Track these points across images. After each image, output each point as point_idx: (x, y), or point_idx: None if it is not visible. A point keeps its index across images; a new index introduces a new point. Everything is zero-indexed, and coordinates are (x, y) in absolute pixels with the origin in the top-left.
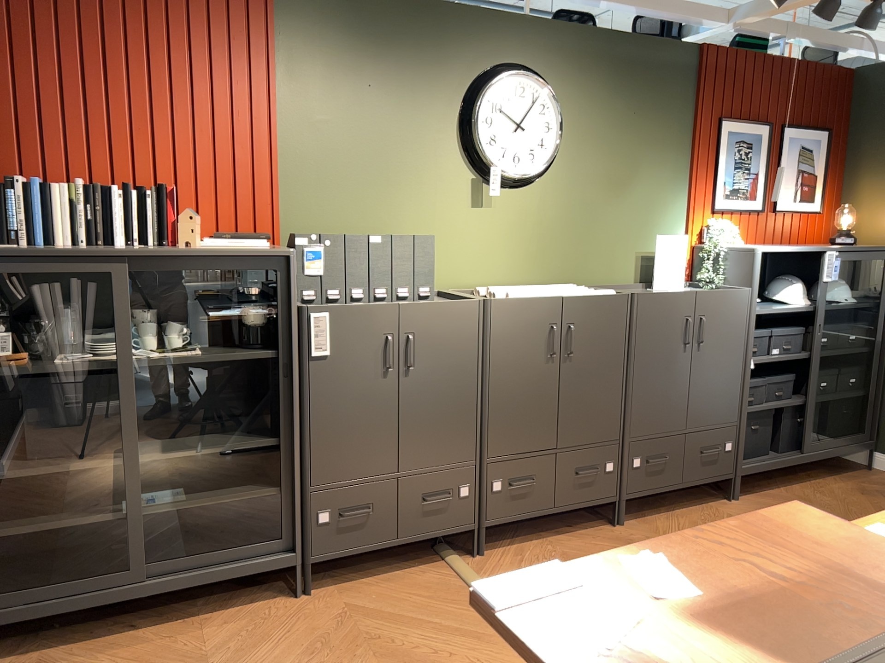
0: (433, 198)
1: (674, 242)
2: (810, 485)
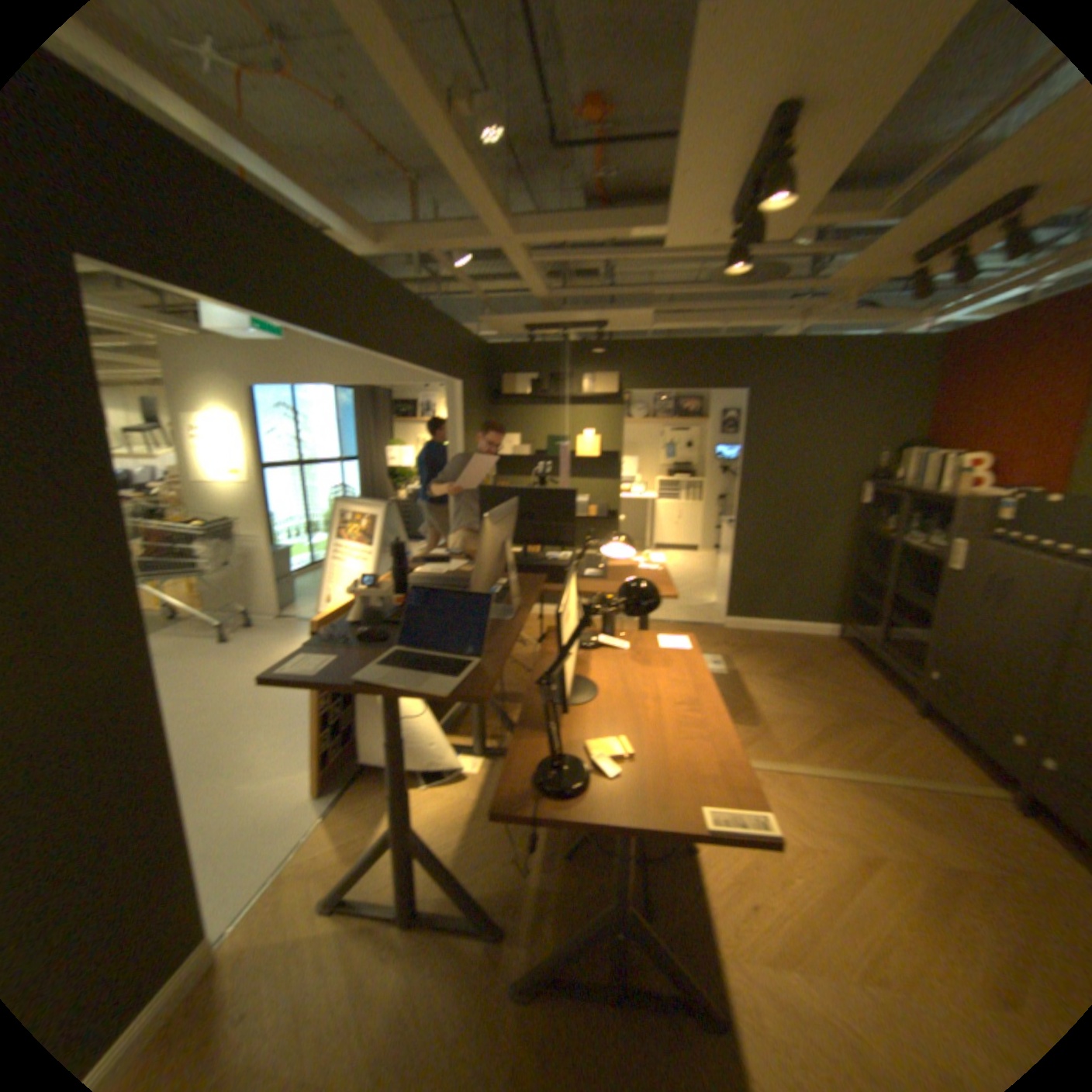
0: None
1: None
2: None
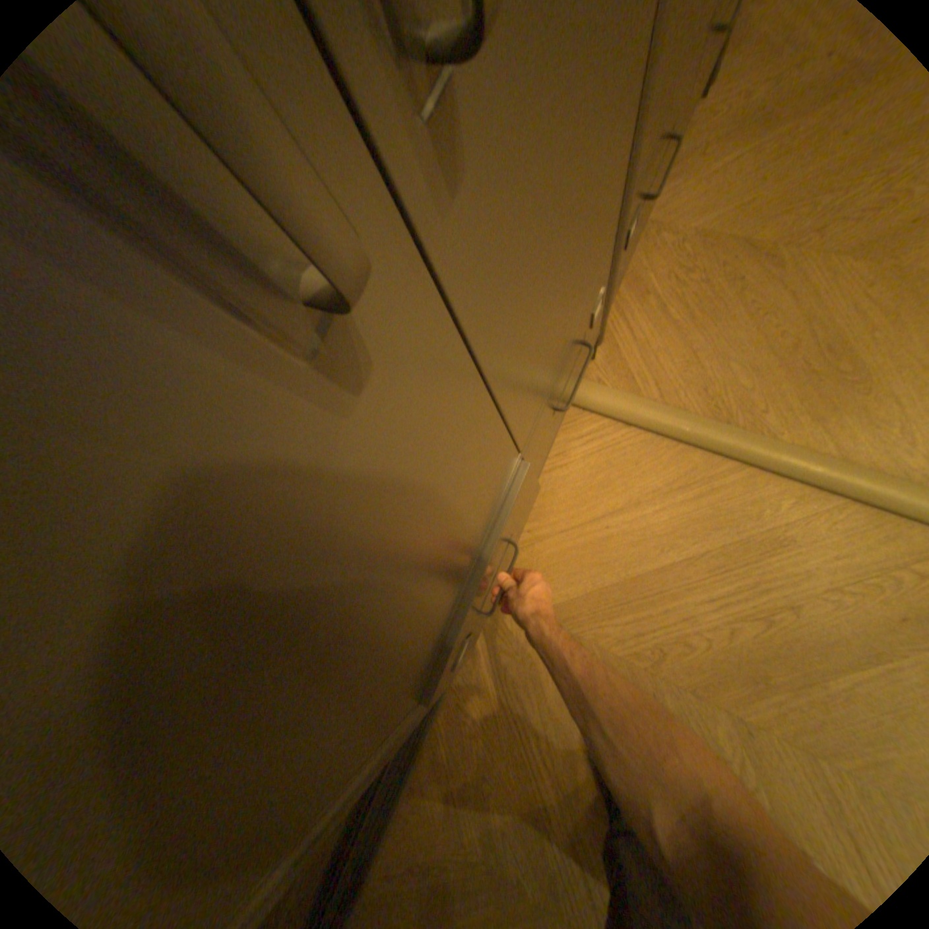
0: None
1: None
2: None
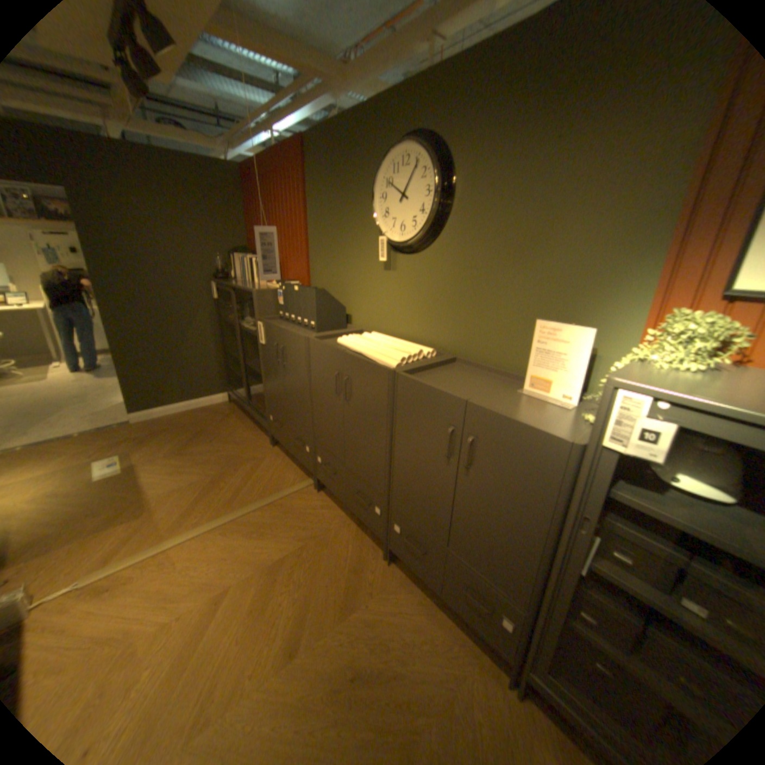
0: (364, 263)
1: (567, 334)
2: None
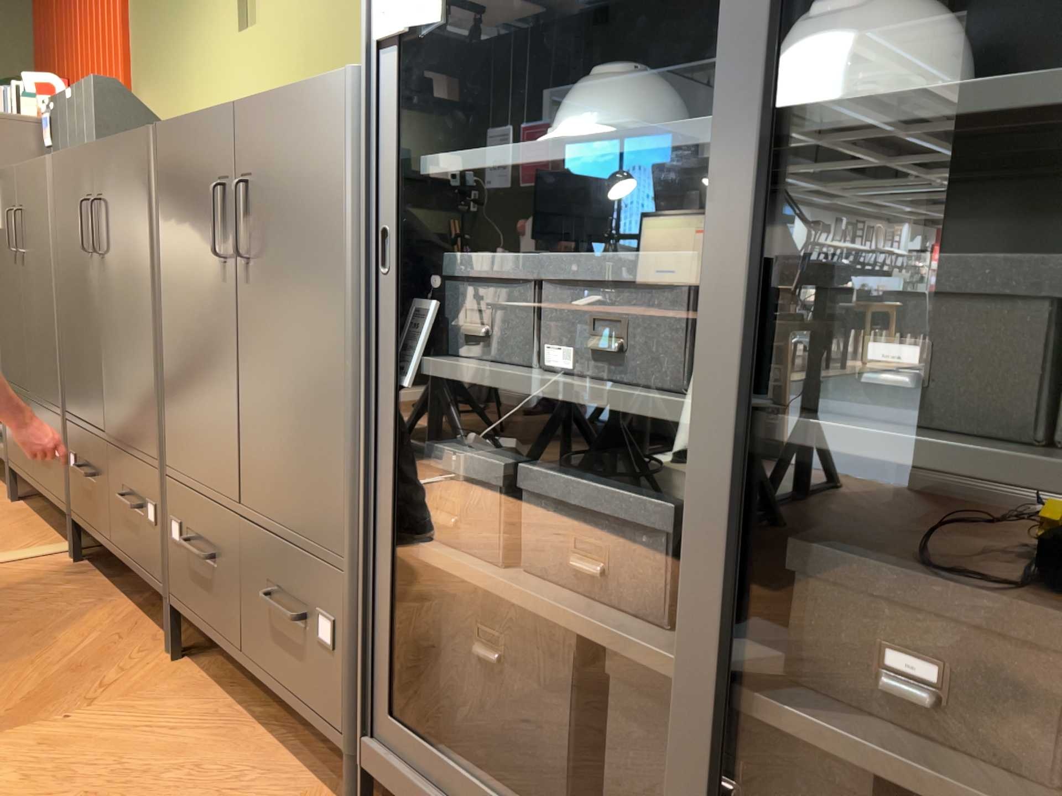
0: (210, 36)
1: None
2: None
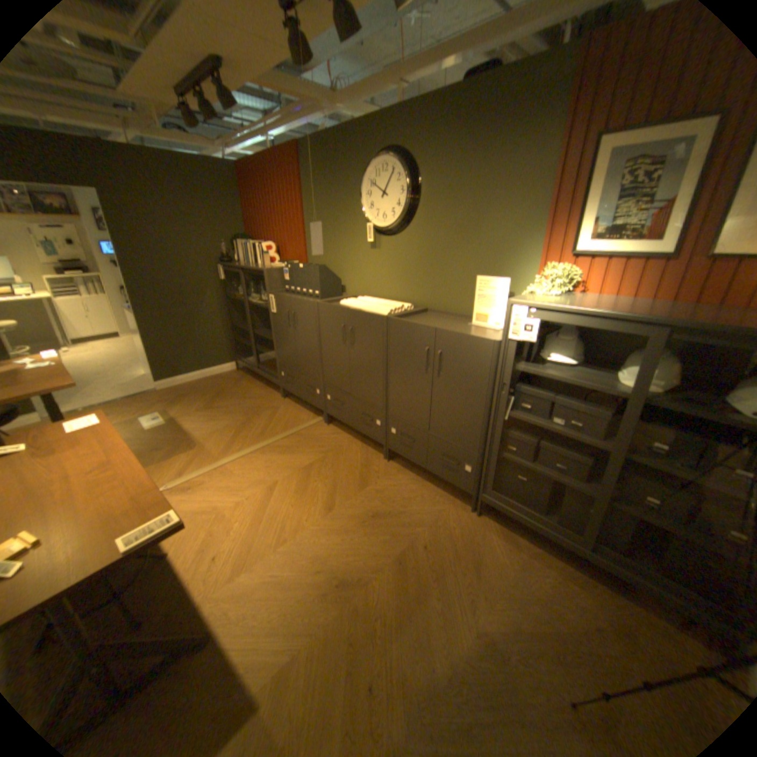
0: (354, 244)
1: (494, 284)
2: (574, 577)
